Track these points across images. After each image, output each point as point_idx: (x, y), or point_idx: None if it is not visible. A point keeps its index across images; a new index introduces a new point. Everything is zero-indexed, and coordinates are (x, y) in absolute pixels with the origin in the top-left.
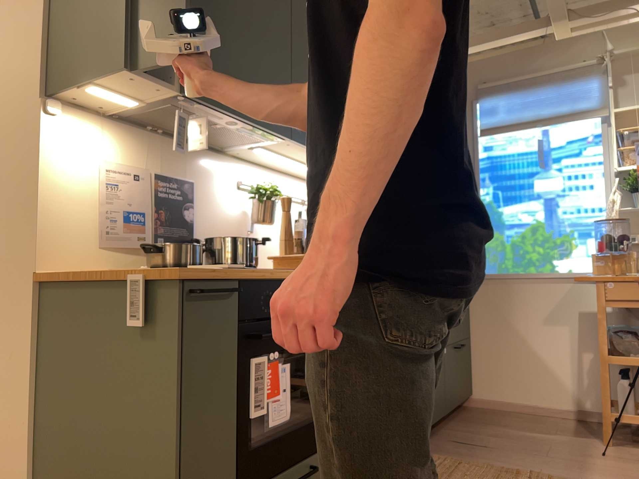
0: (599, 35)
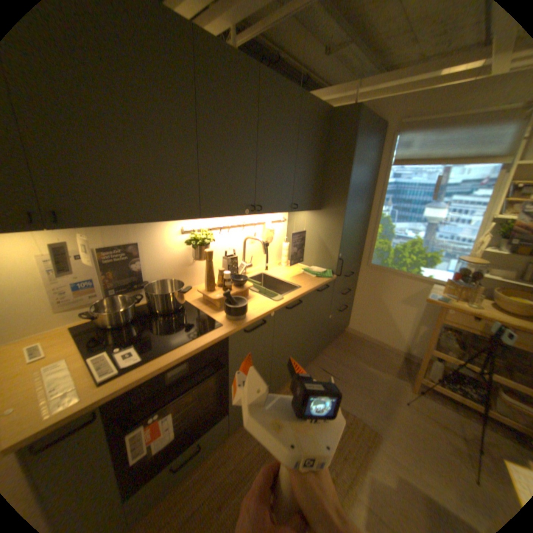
0: None
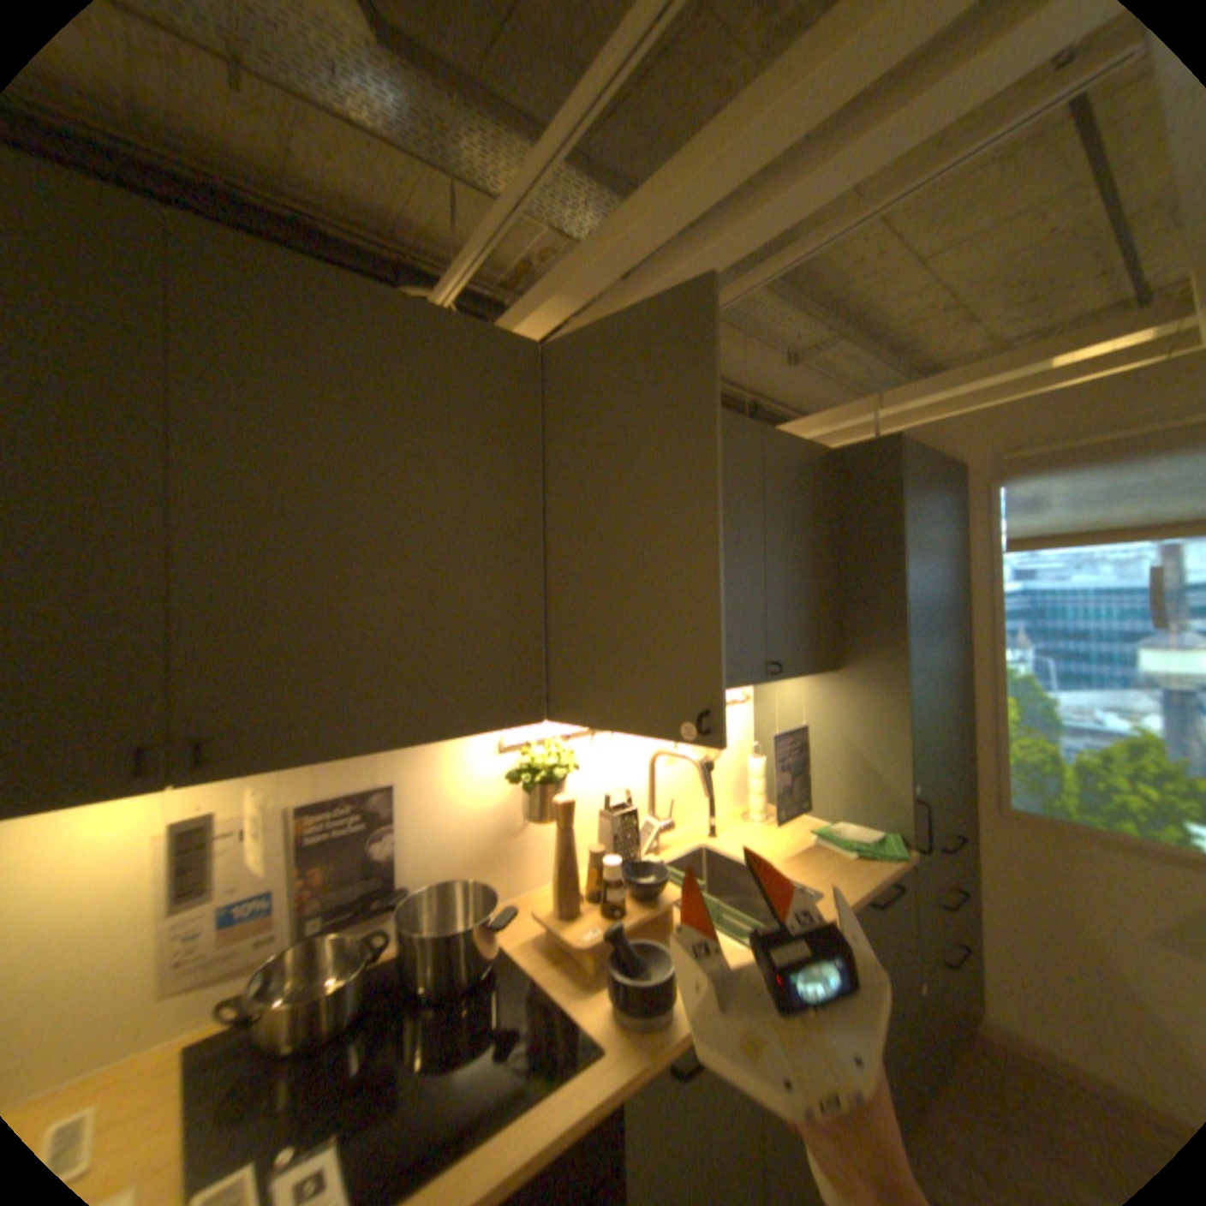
0: None
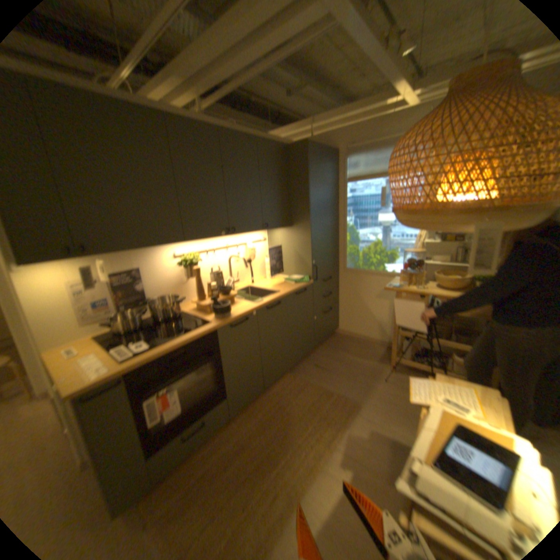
0: (433, 104)
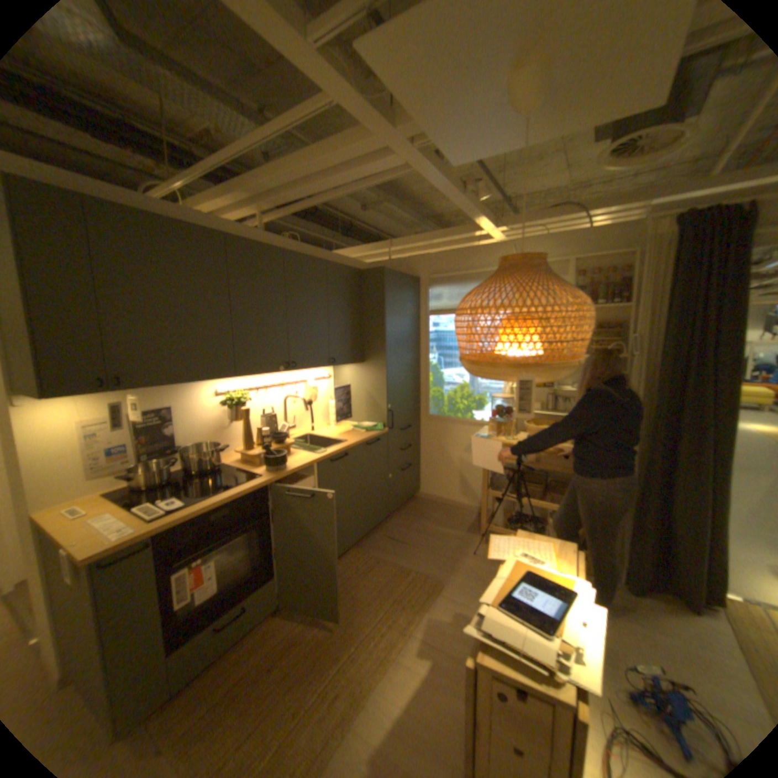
0: (516, 244)
